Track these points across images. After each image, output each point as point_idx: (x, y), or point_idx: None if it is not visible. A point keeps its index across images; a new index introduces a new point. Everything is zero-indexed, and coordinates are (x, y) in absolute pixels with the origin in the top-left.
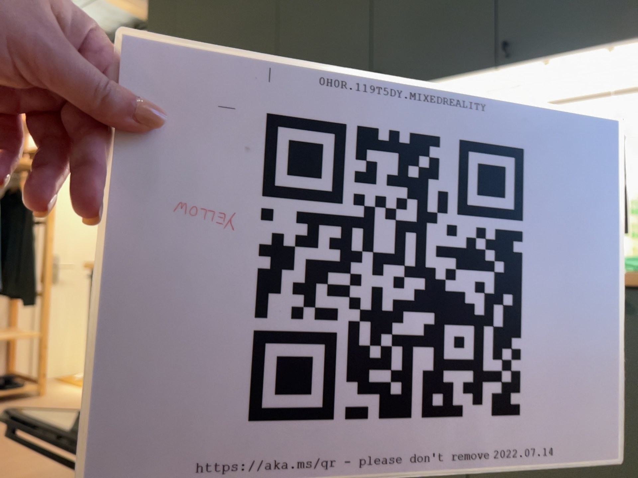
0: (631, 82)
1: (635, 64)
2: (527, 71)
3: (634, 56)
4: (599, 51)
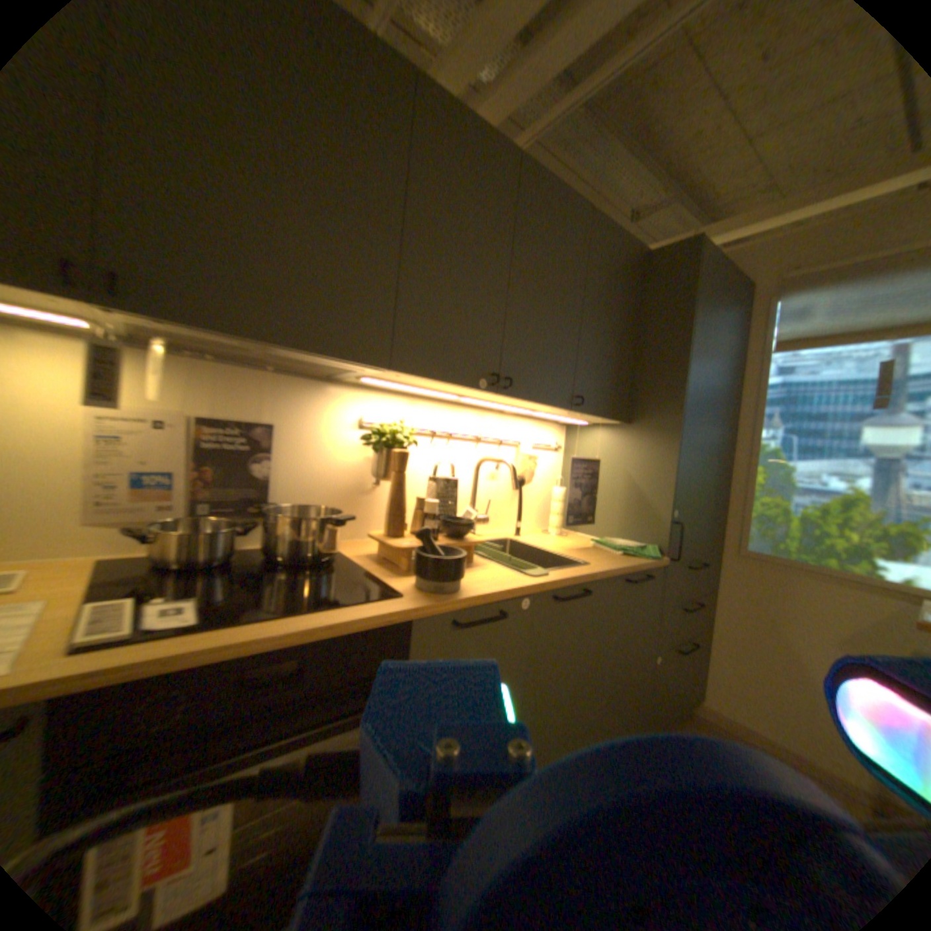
0: (551, 416)
1: (582, 419)
2: (566, 411)
3: (587, 417)
4: (598, 417)
